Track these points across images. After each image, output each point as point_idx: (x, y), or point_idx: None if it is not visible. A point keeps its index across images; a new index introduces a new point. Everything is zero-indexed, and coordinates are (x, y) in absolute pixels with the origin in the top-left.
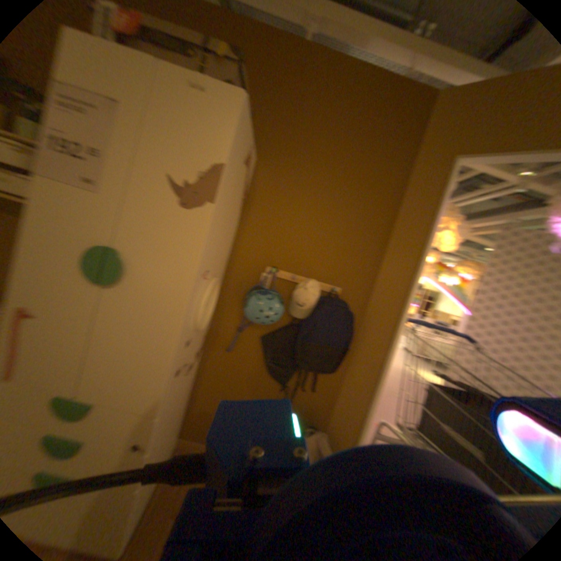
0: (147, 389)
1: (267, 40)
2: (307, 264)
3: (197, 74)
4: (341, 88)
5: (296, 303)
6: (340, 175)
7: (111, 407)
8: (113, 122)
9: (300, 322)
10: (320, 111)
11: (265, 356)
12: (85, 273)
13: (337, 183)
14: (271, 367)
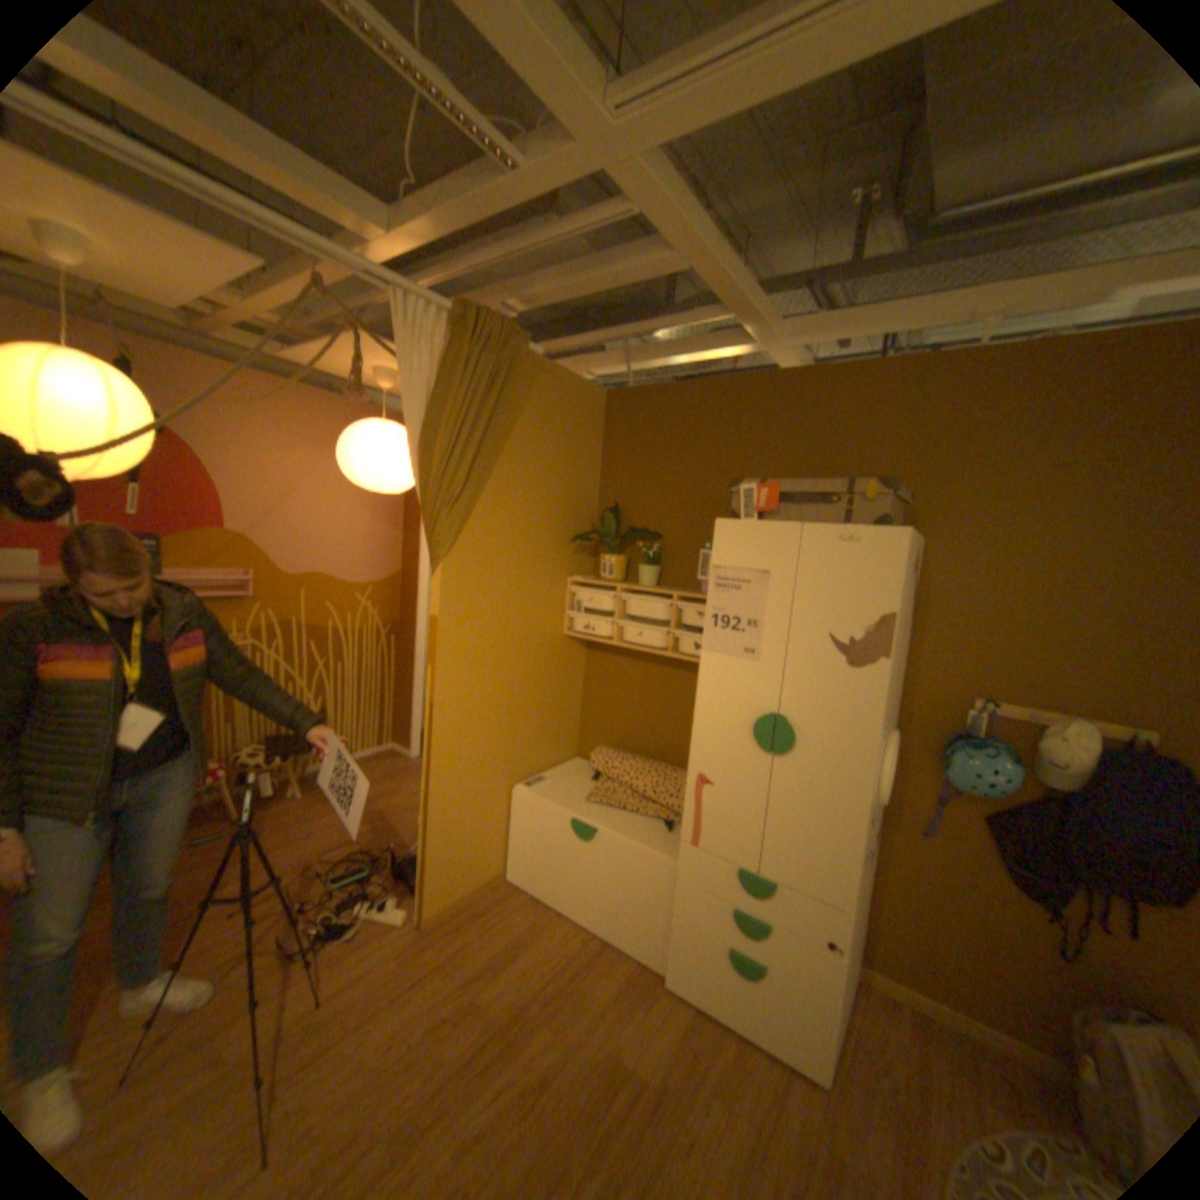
0: (842, 874)
1: (914, 373)
2: (1065, 690)
3: (850, 526)
4: (1072, 386)
5: (1053, 763)
6: (1107, 526)
7: (802, 889)
8: (770, 592)
9: (1073, 795)
10: (1036, 434)
11: (1007, 853)
12: (762, 742)
13: (1105, 541)
14: (1022, 873)
